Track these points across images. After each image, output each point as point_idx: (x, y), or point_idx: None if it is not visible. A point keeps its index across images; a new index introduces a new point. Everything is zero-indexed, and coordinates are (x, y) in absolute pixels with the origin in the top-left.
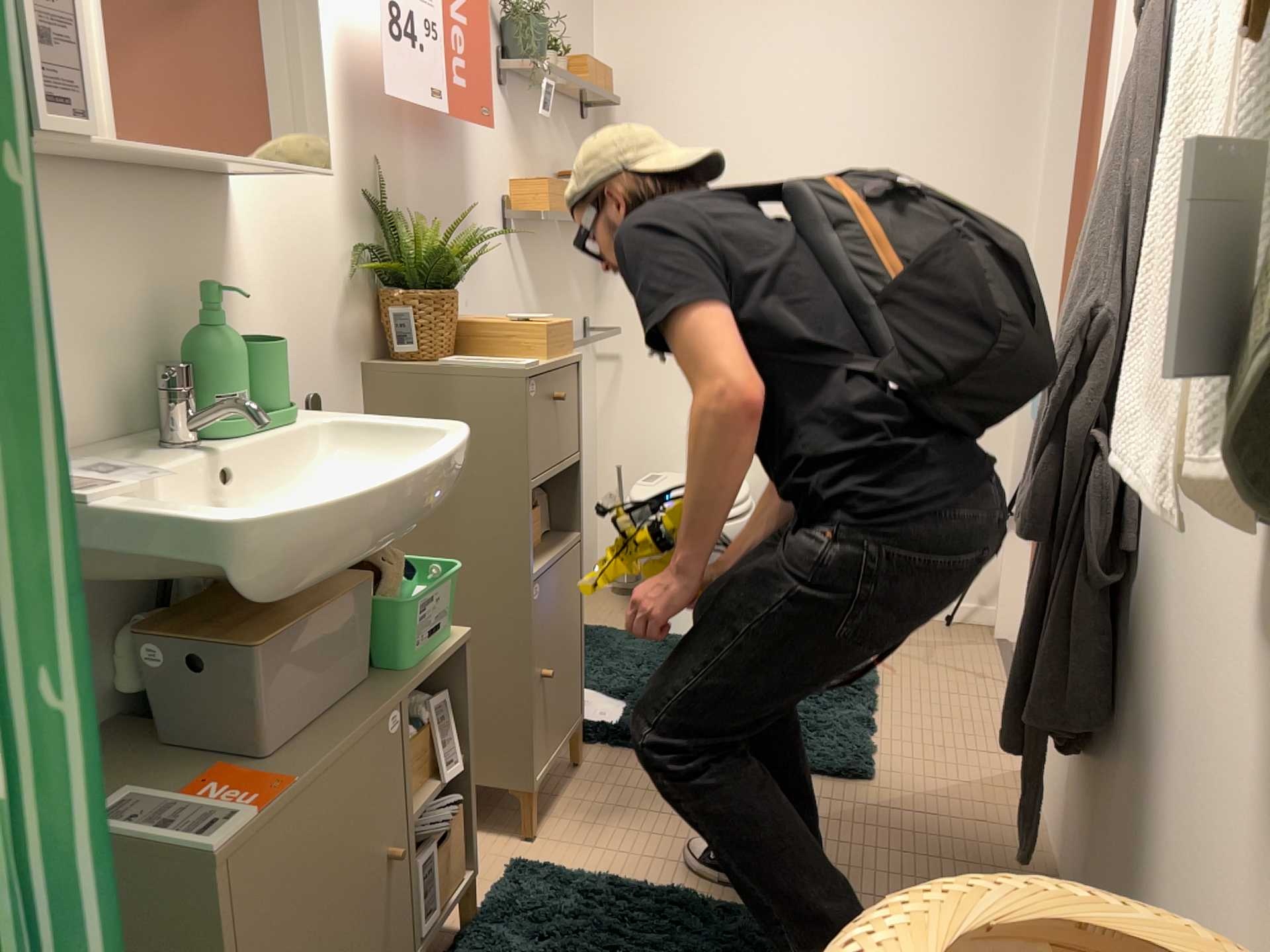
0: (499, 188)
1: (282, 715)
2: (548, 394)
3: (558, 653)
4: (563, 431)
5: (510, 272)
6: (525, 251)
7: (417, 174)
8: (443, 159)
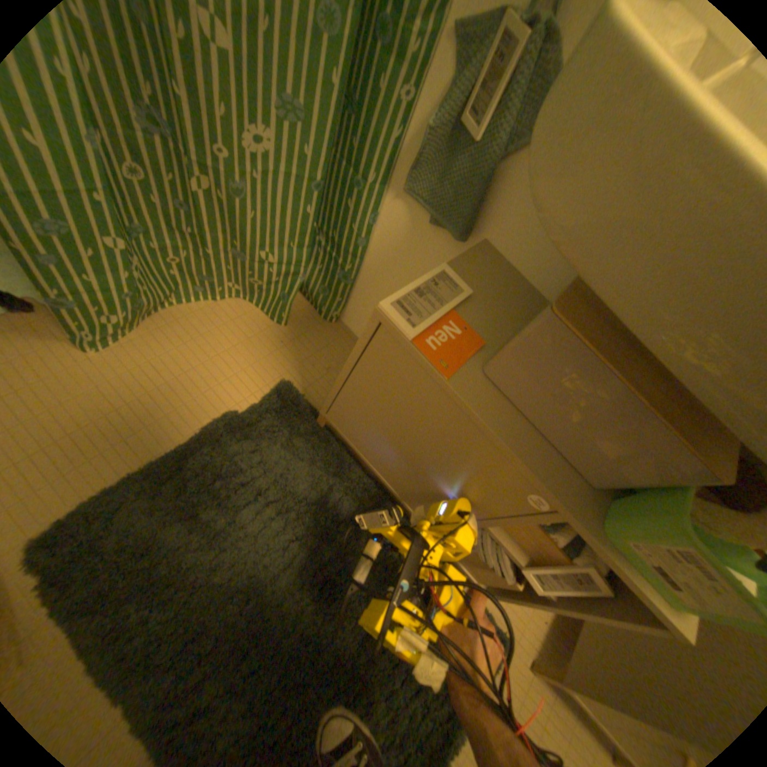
0: None
1: (516, 374)
2: None
3: None
4: None
5: None
6: None
7: None
8: None
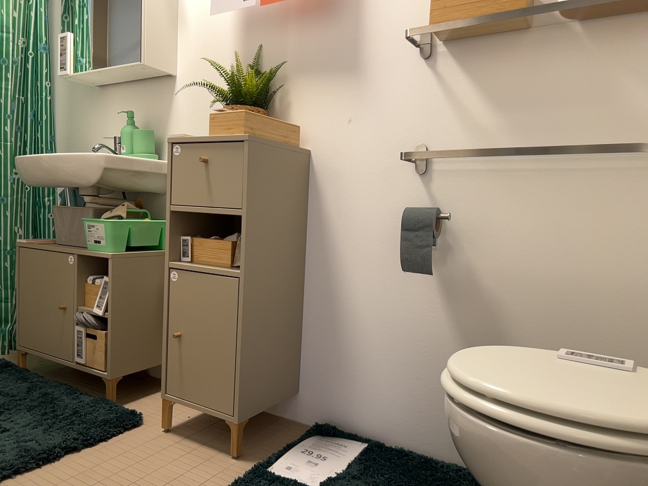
0: (412, 26)
1: (65, 234)
2: (198, 158)
3: (200, 333)
4: (217, 187)
5: (426, 92)
6: (464, 71)
7: (296, 46)
8: (326, 28)
